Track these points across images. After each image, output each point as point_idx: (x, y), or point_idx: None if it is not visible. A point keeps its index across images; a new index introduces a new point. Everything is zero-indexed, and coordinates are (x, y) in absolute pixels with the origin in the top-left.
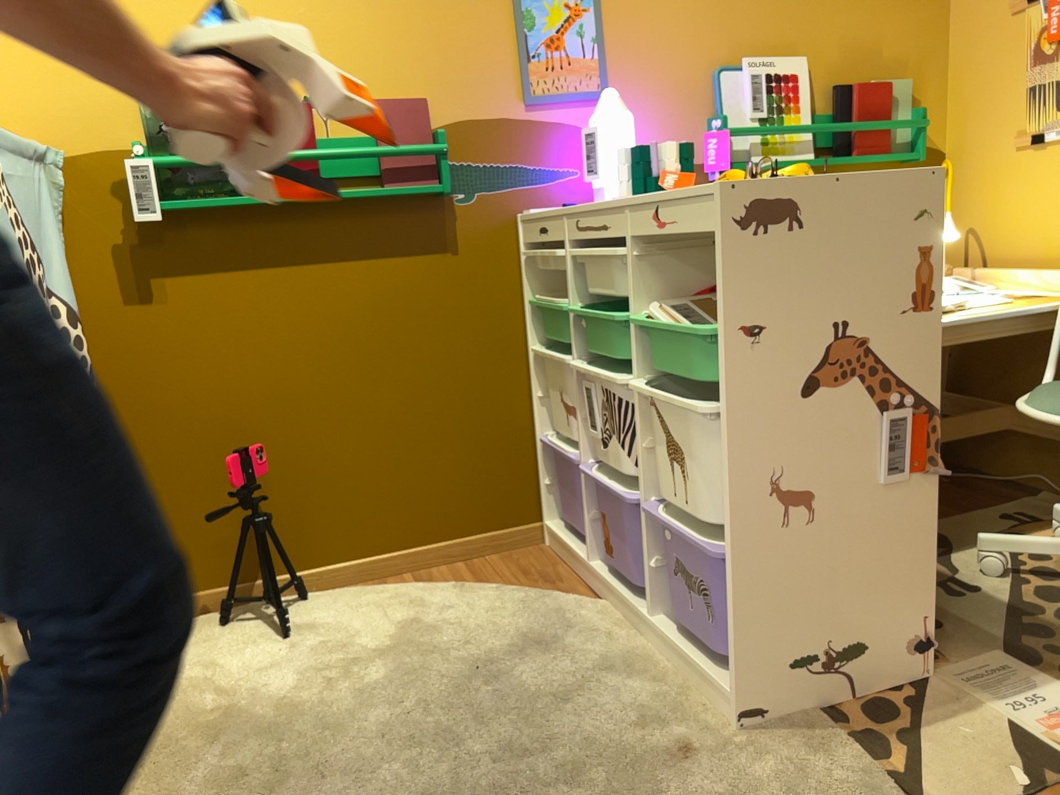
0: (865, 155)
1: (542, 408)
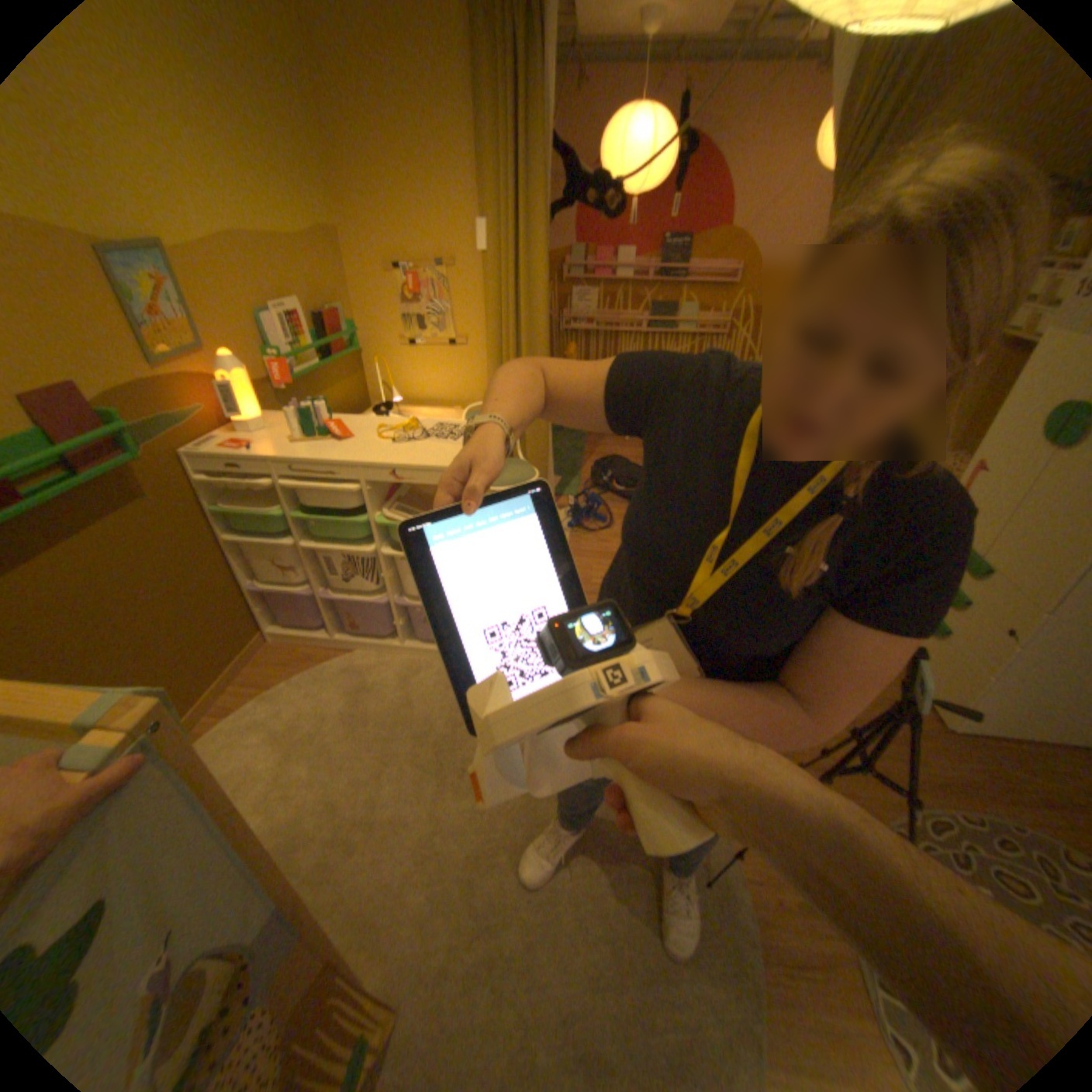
0: (337, 354)
1: (240, 570)
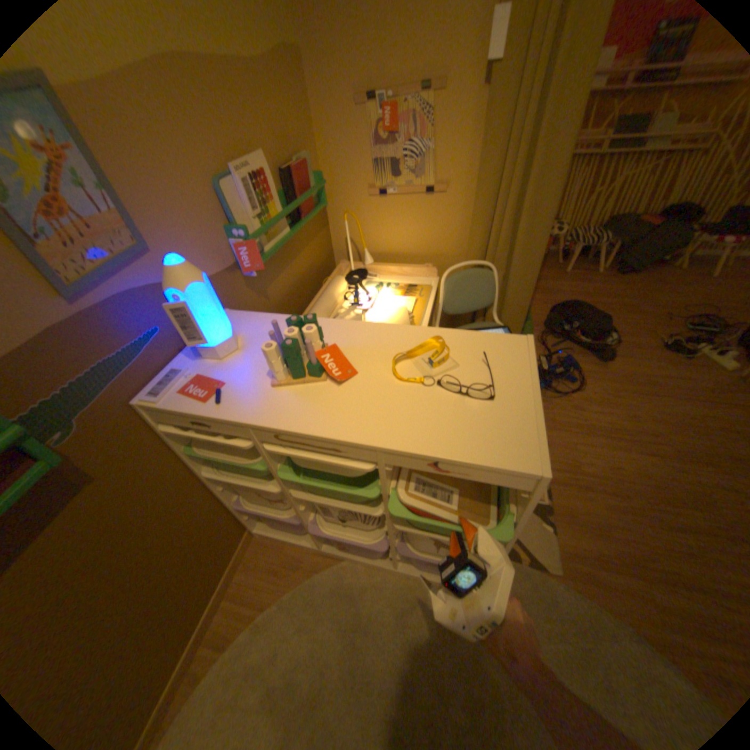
0: (307, 215)
1: (223, 493)
